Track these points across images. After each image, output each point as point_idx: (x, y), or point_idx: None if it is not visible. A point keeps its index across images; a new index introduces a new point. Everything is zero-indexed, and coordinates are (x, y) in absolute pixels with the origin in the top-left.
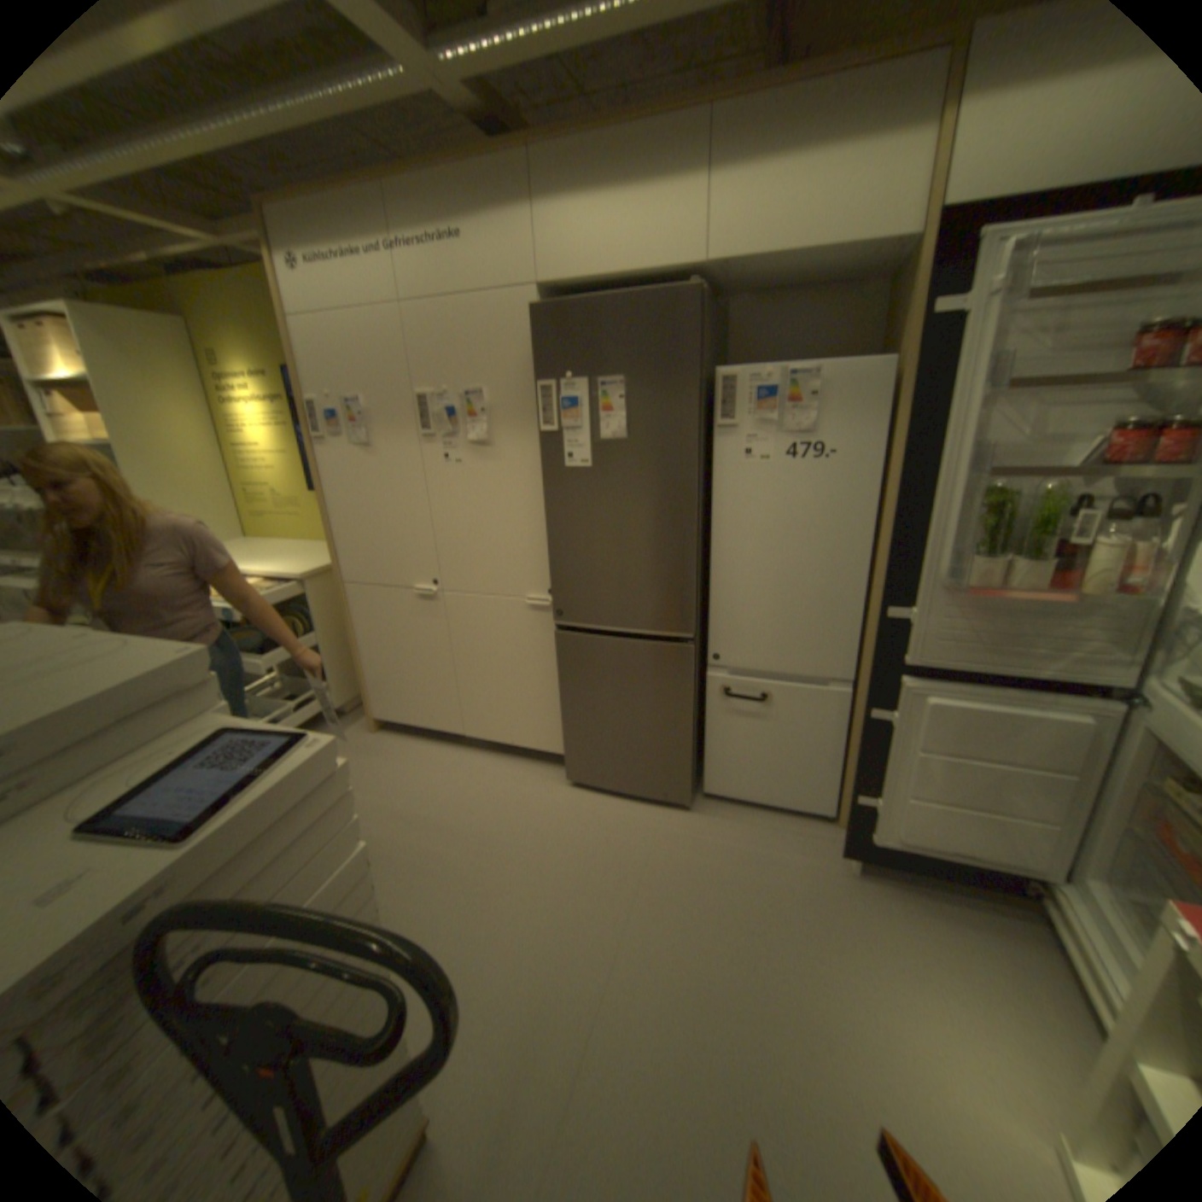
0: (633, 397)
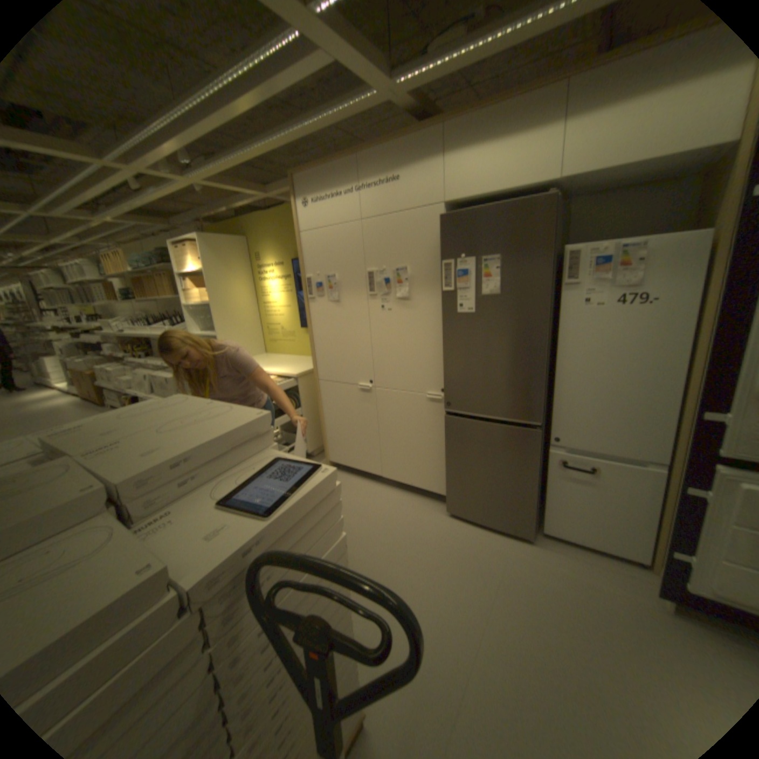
0: (505, 267)
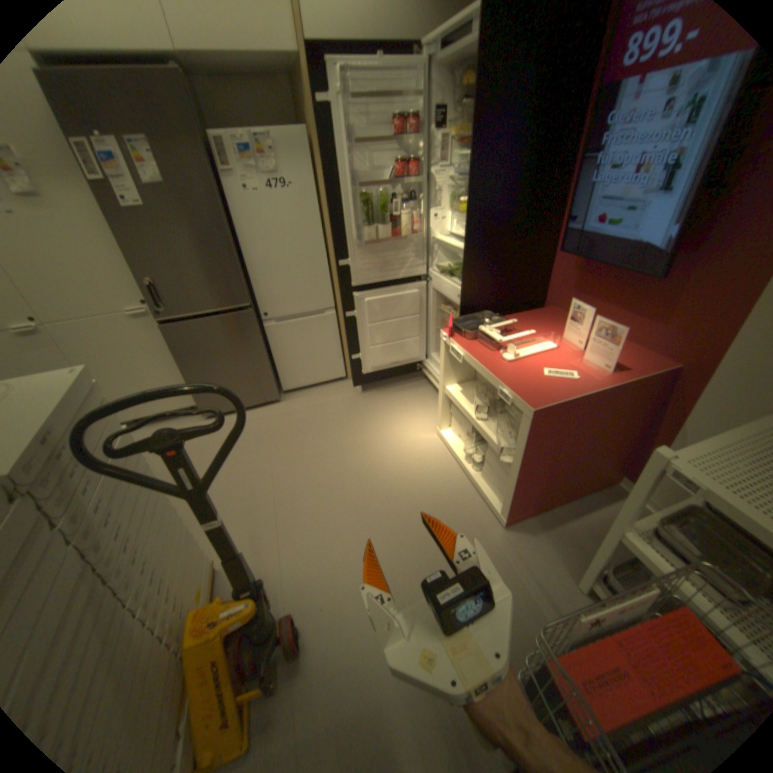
0: (157, 151)
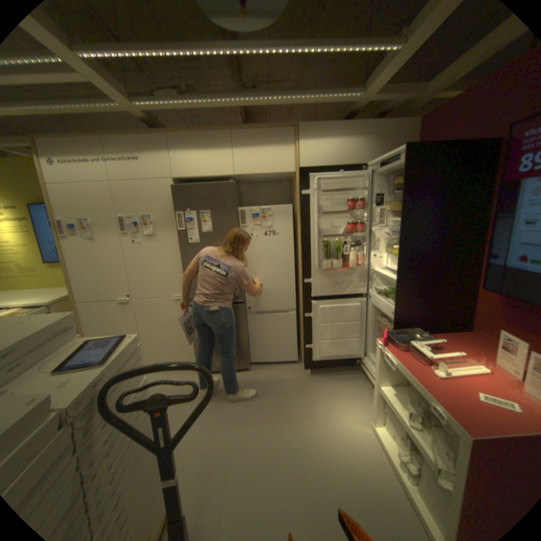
0: (213, 217)
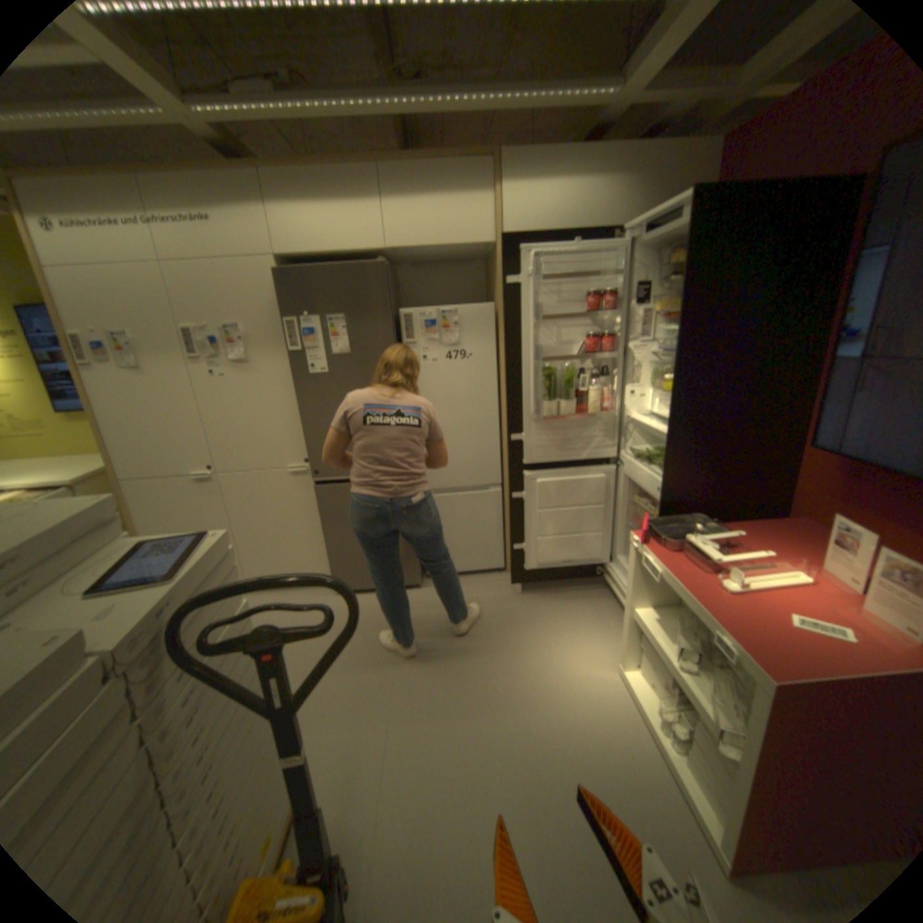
0: (351, 327)
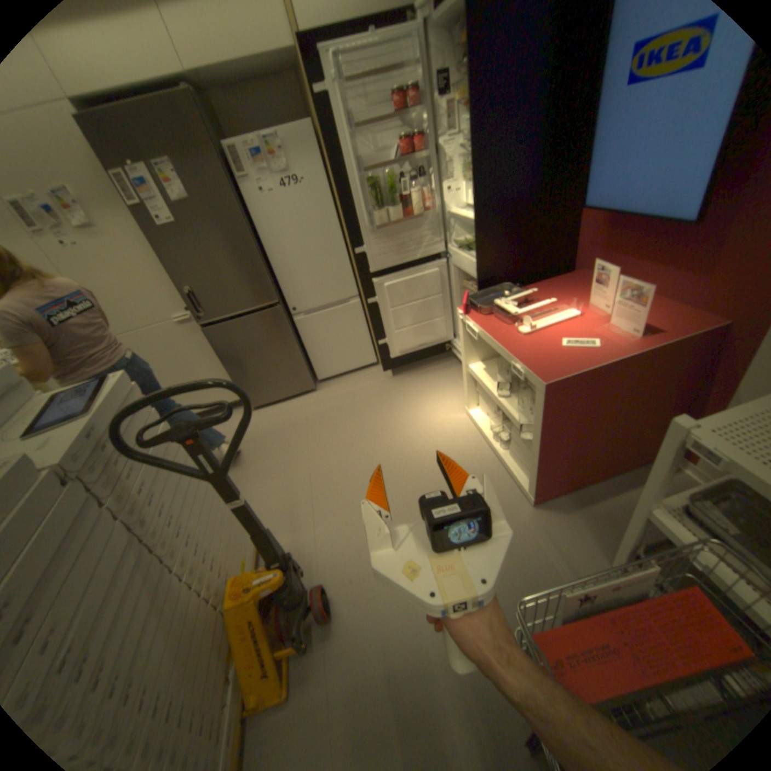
0: (179, 170)
